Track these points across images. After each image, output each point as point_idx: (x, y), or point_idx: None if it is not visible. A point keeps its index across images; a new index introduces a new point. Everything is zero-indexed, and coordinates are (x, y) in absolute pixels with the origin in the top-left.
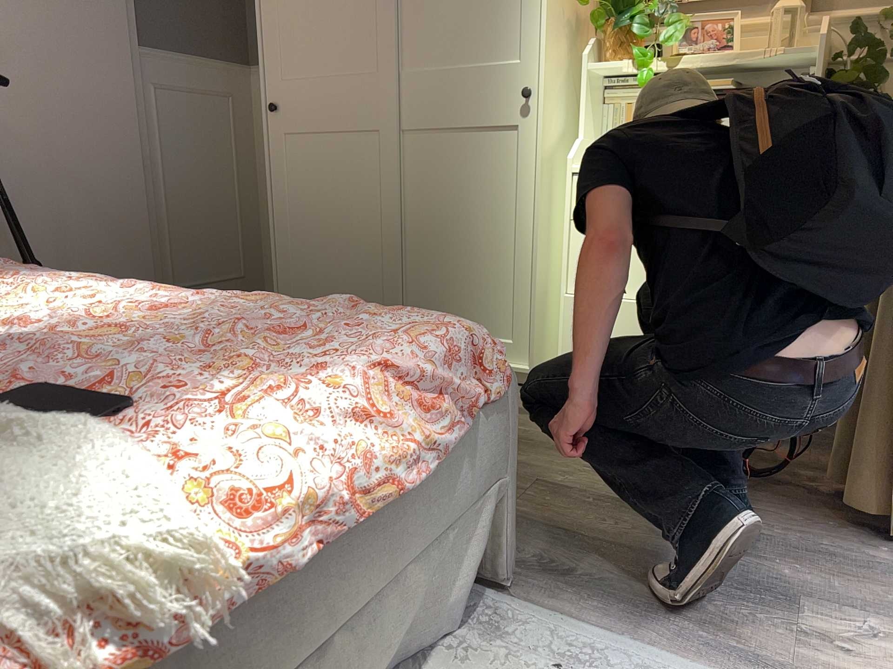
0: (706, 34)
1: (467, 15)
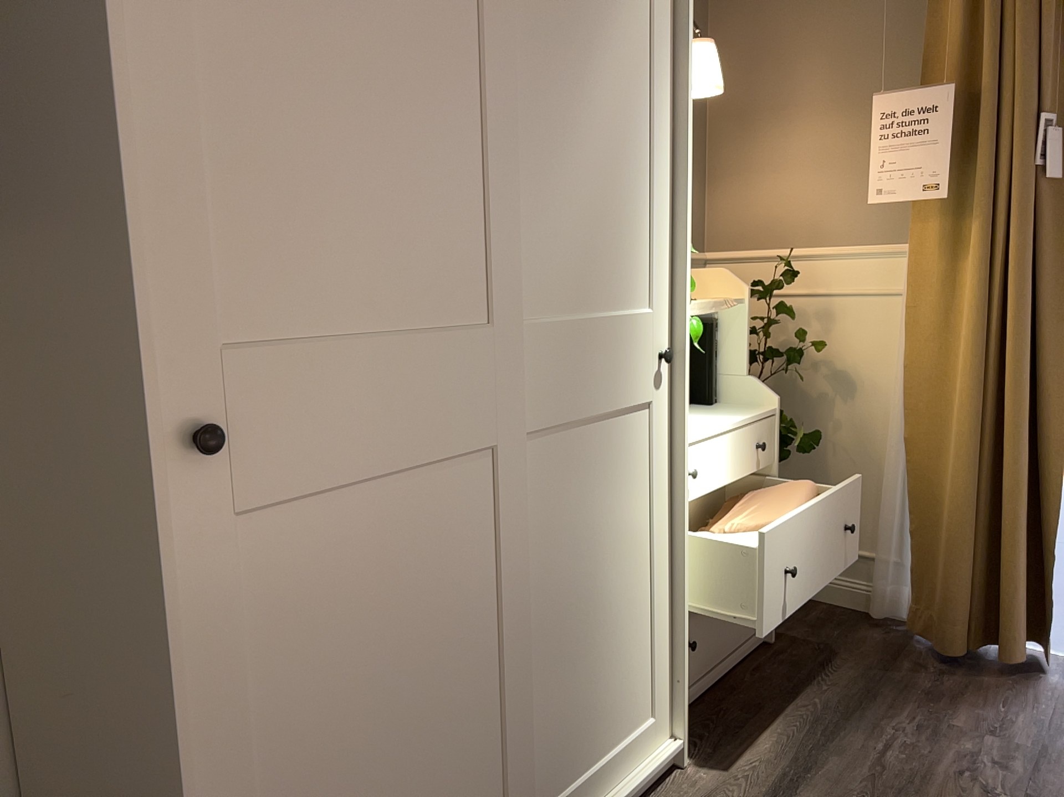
0: None
1: (600, 230)
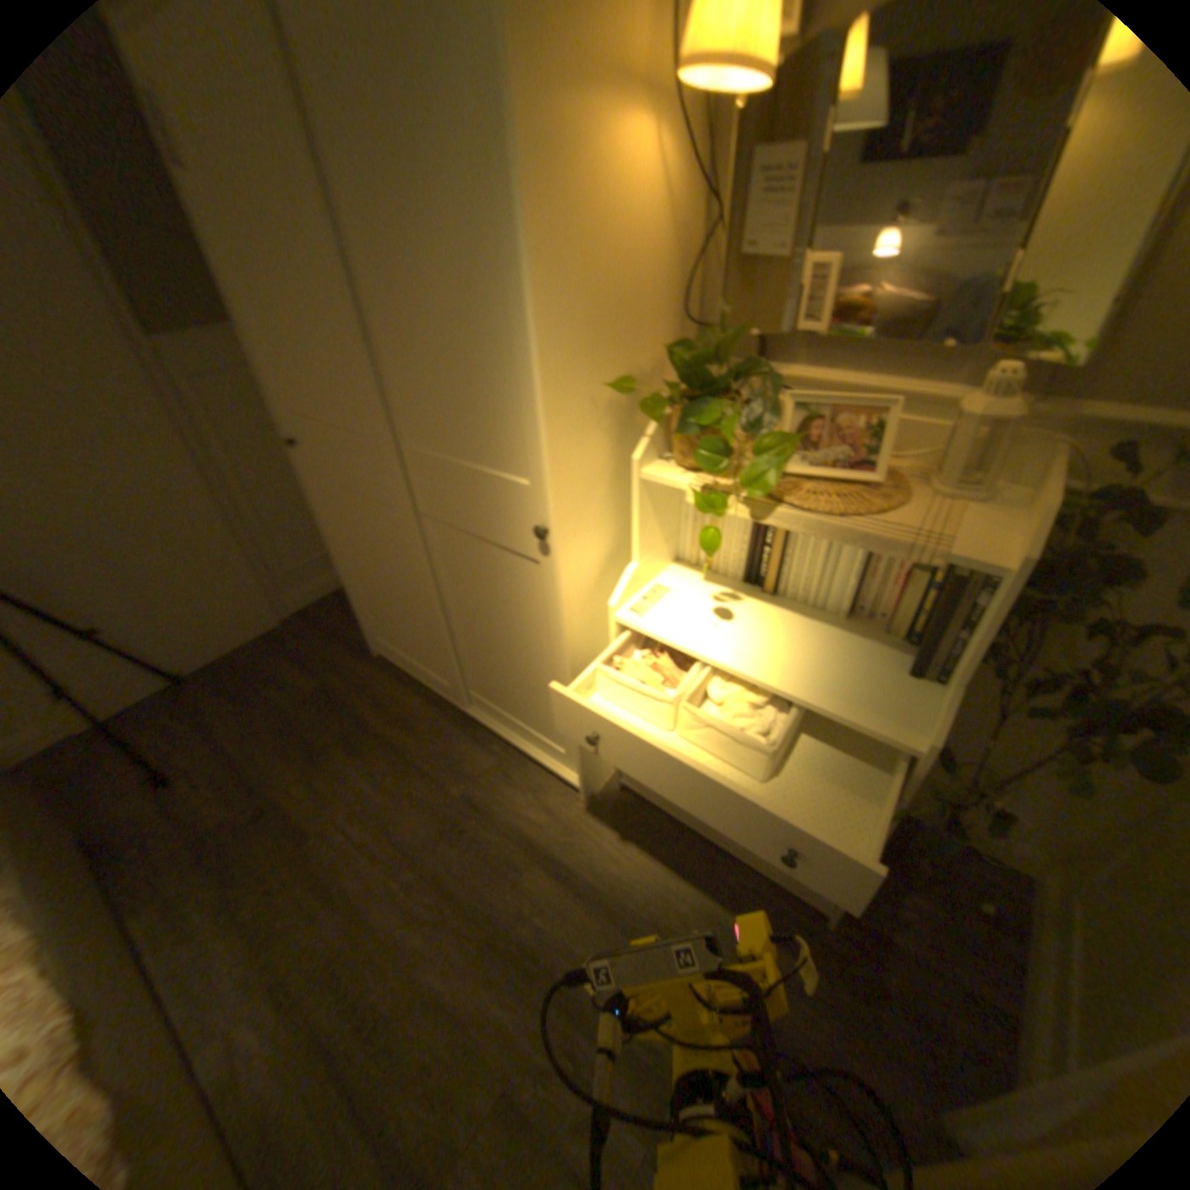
0: (837, 428)
1: (453, 391)
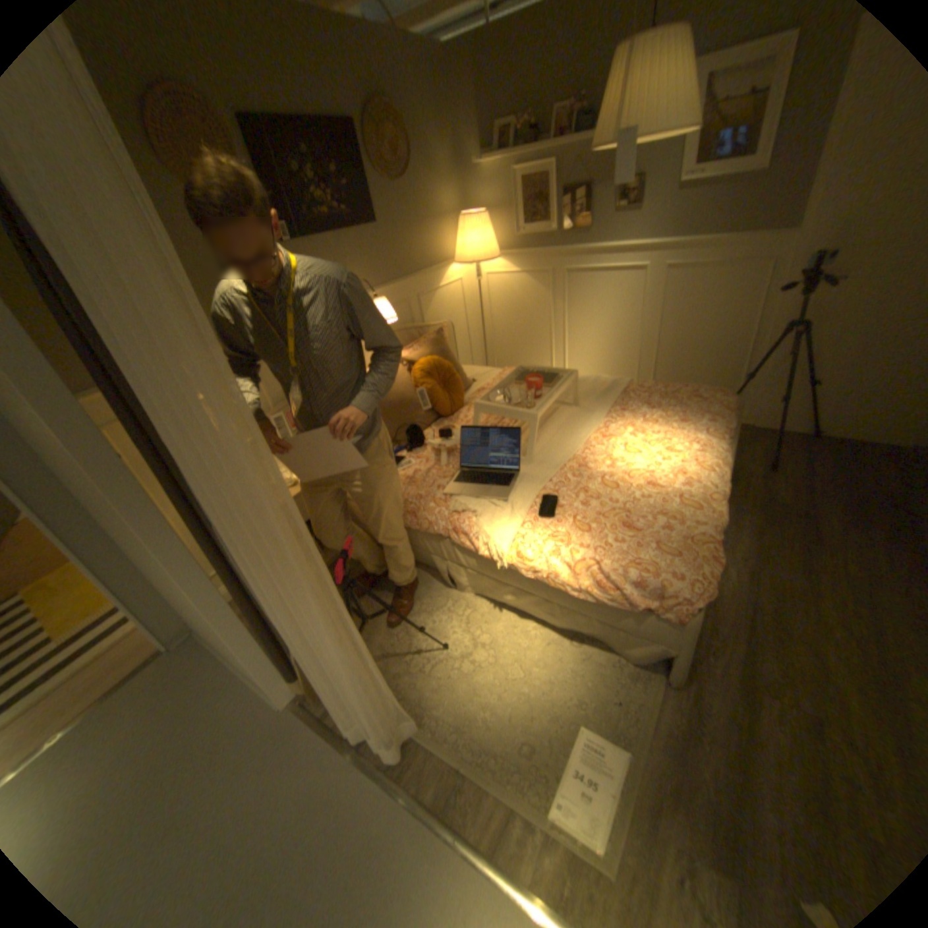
0: None
1: None
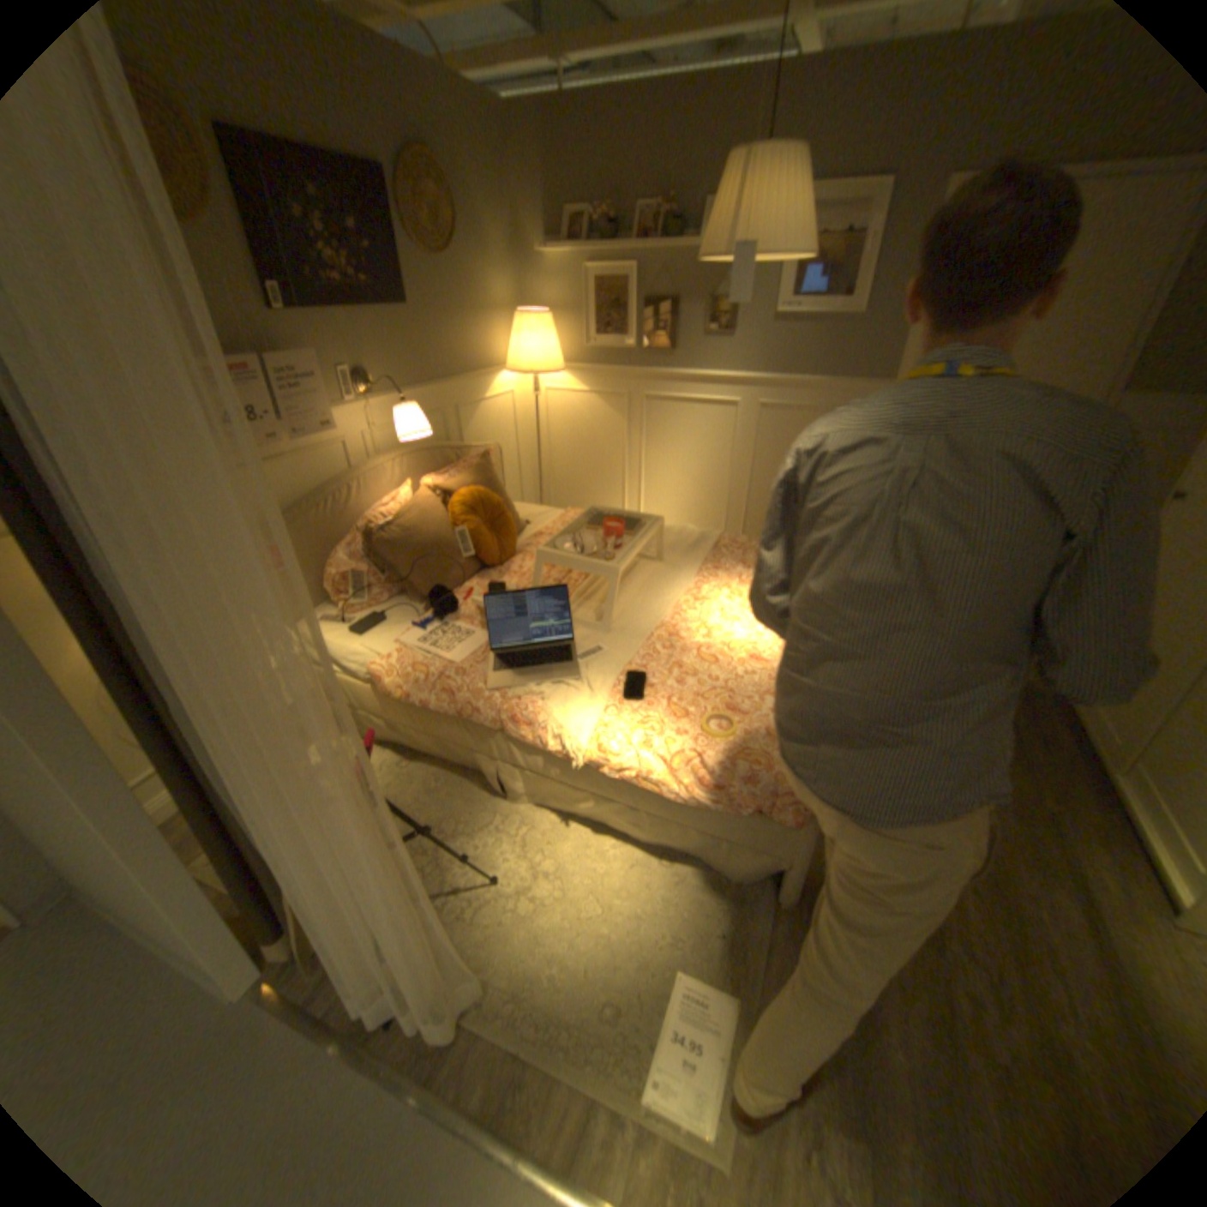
0: None
1: None
